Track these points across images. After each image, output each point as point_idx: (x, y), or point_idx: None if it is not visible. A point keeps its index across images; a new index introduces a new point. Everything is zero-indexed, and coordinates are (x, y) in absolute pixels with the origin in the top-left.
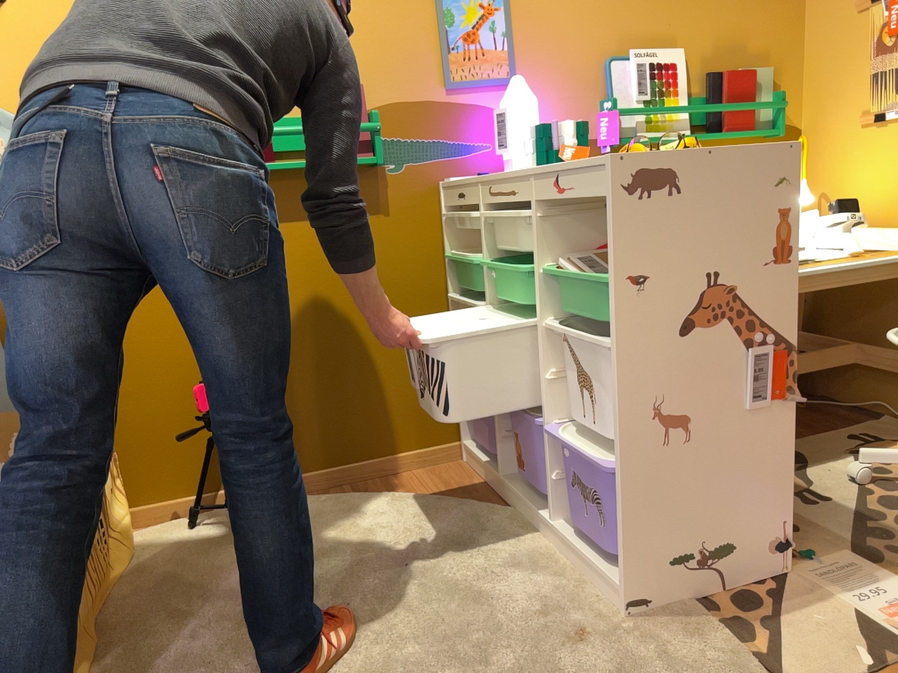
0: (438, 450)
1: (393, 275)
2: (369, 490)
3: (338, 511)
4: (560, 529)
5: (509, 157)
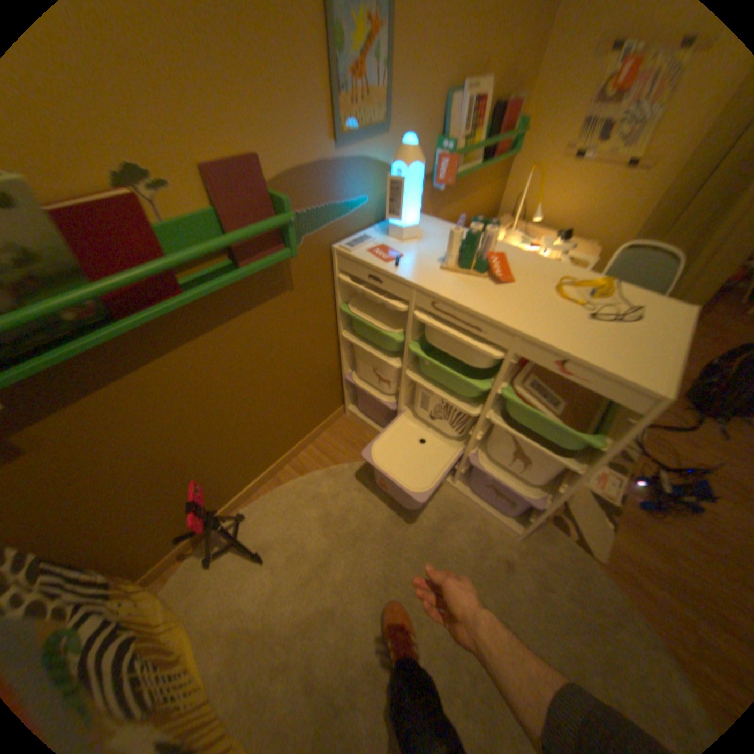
0: (333, 417)
1: (301, 336)
2: (306, 466)
3: (305, 502)
4: (459, 486)
5: (396, 223)
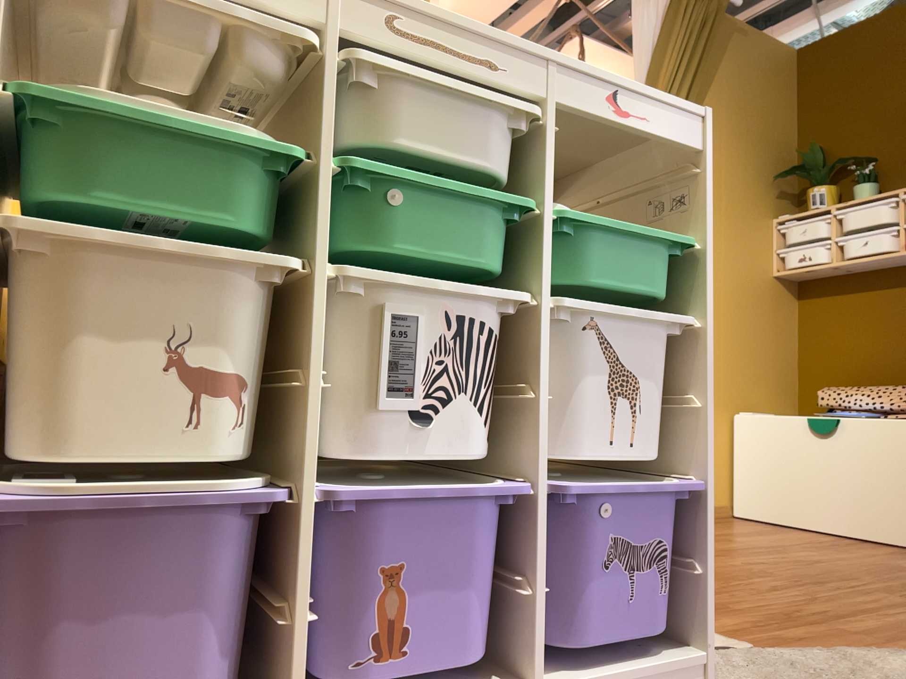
0: None
1: None
2: None
3: None
4: (542, 678)
5: None
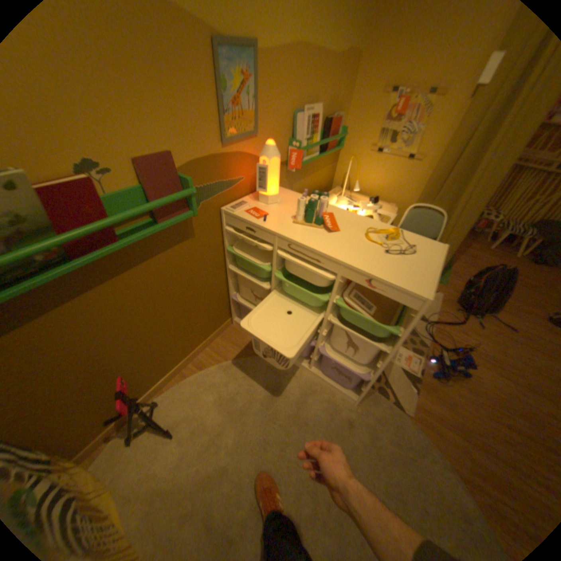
0: (223, 327)
1: (200, 268)
2: (204, 364)
3: (204, 390)
4: (314, 370)
5: (263, 193)
